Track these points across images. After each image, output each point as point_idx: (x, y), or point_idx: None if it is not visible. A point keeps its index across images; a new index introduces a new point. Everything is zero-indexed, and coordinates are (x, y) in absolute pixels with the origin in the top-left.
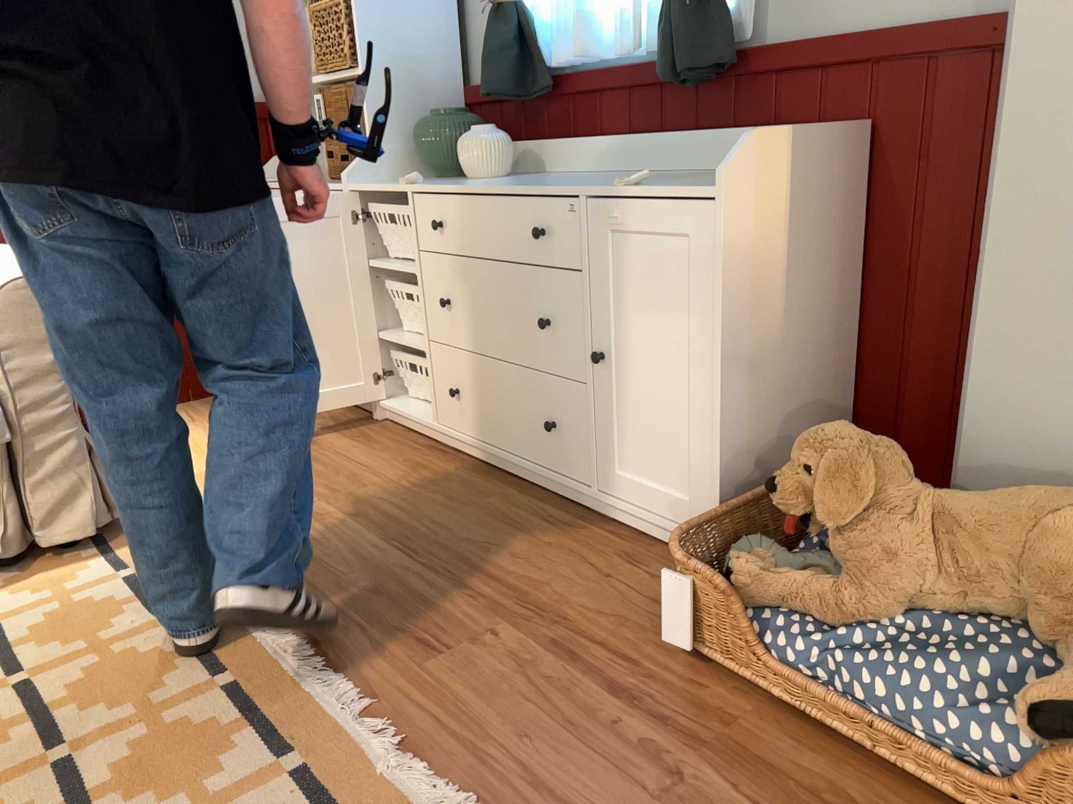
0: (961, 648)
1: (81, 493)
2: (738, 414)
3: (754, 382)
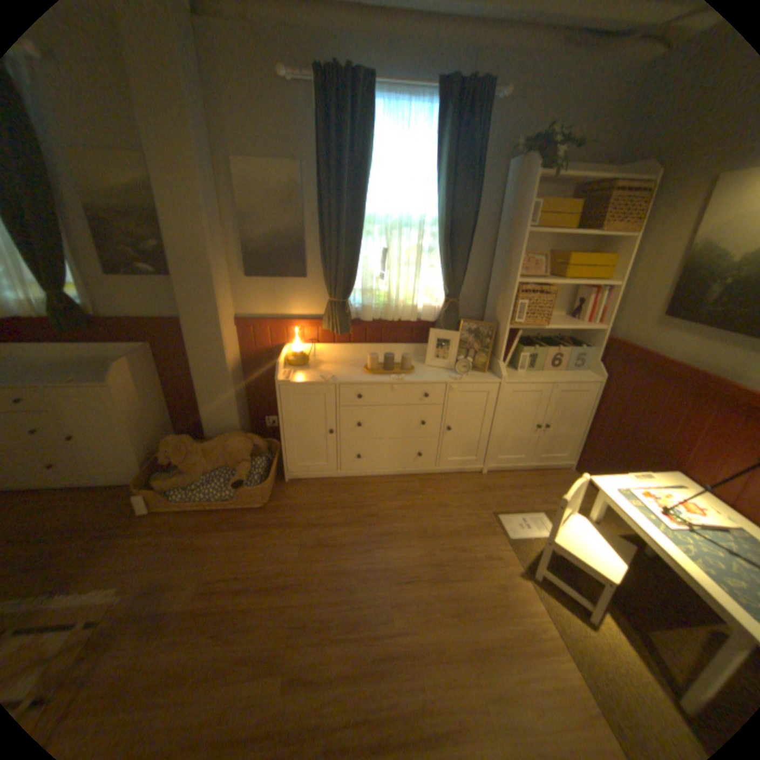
0: (216, 478)
1: None
2: (136, 441)
3: (138, 430)
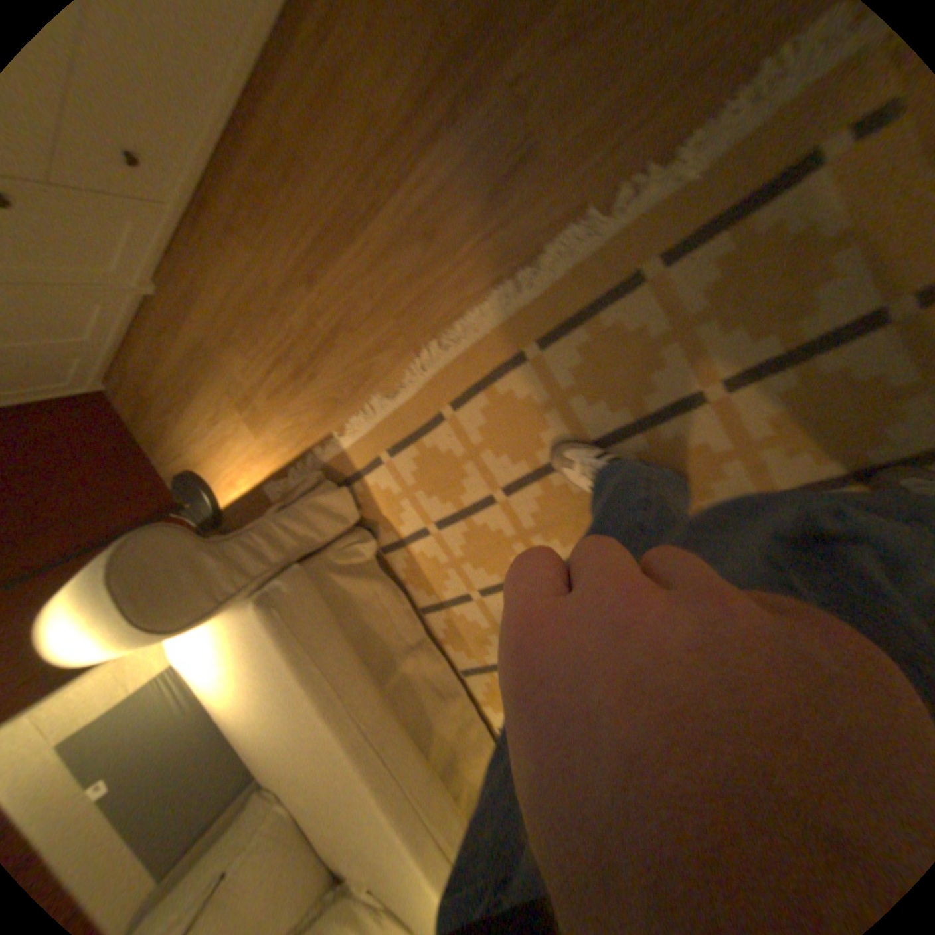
0: None
1: (315, 502)
2: None
3: None
